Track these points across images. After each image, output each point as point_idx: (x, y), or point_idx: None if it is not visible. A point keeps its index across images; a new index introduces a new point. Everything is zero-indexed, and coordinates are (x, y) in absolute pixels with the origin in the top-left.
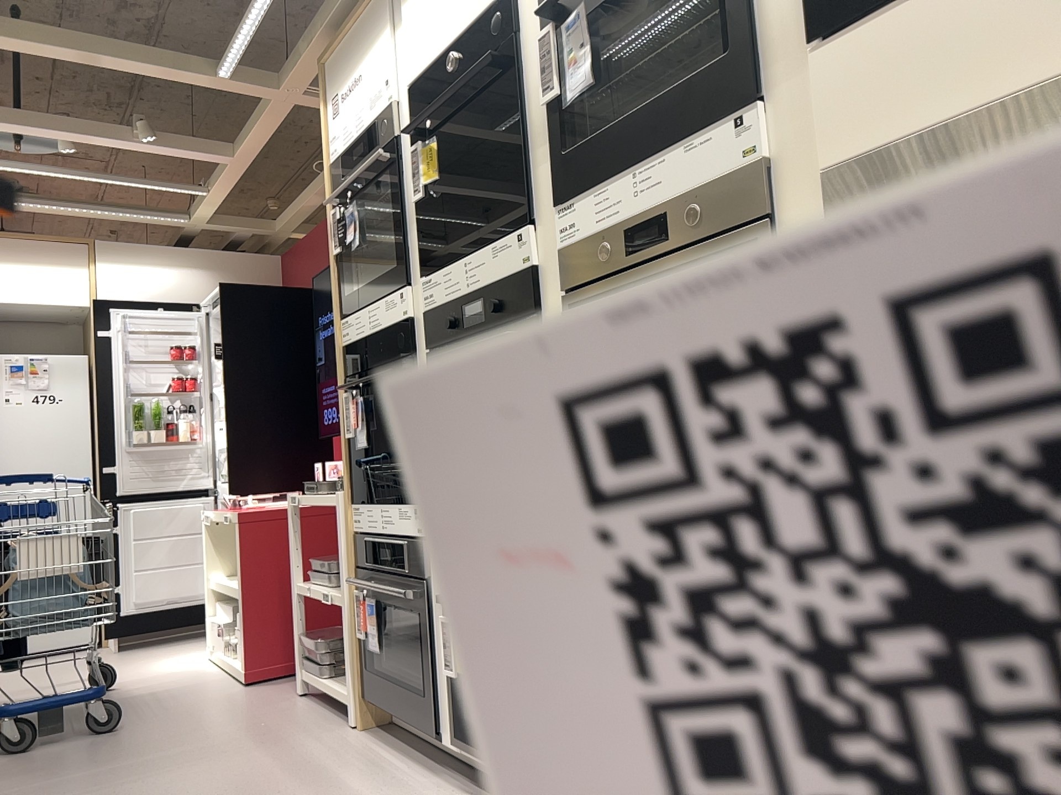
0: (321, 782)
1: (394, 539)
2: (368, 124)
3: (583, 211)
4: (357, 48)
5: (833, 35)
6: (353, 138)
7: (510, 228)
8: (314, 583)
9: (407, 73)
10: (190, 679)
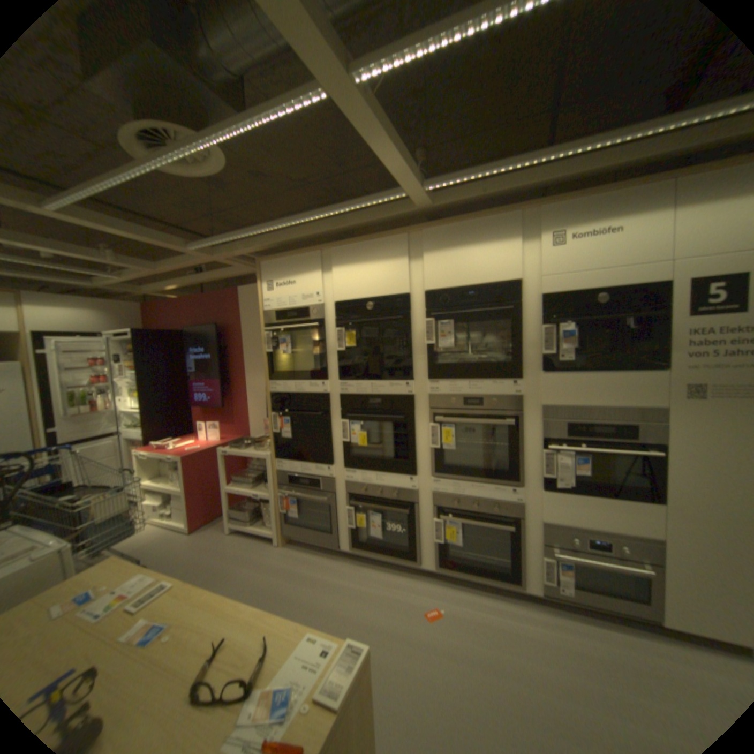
0: (294, 579)
1: (307, 476)
2: (299, 306)
3: (443, 386)
4: (291, 268)
5: (549, 371)
6: (286, 307)
7: (399, 379)
8: (235, 489)
9: (331, 295)
10: (147, 539)
